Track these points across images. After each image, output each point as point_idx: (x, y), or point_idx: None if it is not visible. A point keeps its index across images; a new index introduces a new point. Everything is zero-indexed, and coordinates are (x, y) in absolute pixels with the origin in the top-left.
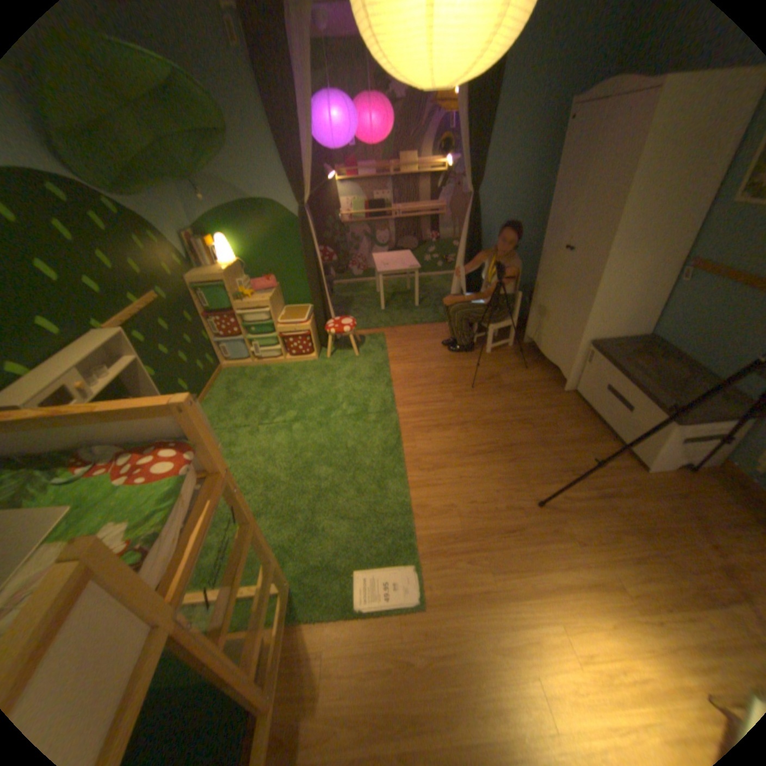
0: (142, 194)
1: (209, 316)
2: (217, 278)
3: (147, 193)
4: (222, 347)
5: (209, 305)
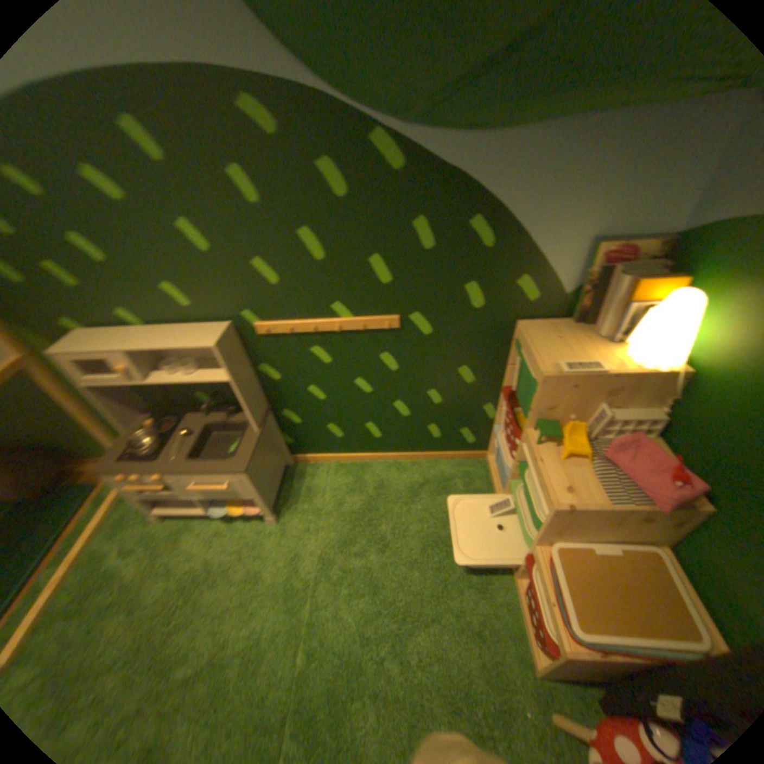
0: (540, 128)
1: (504, 403)
2: (539, 375)
3: (567, 125)
4: (495, 447)
5: (512, 392)
